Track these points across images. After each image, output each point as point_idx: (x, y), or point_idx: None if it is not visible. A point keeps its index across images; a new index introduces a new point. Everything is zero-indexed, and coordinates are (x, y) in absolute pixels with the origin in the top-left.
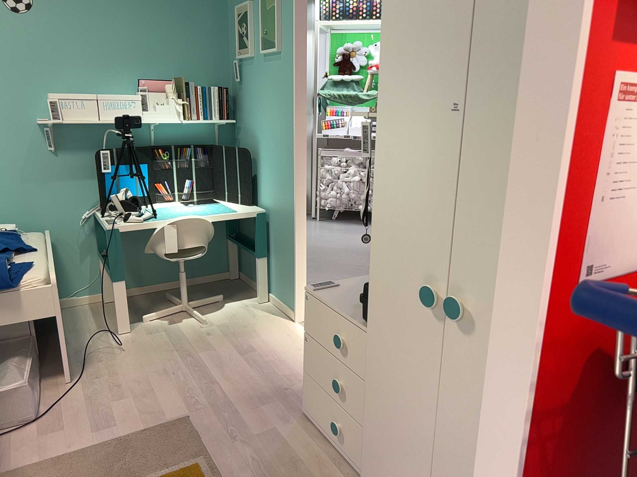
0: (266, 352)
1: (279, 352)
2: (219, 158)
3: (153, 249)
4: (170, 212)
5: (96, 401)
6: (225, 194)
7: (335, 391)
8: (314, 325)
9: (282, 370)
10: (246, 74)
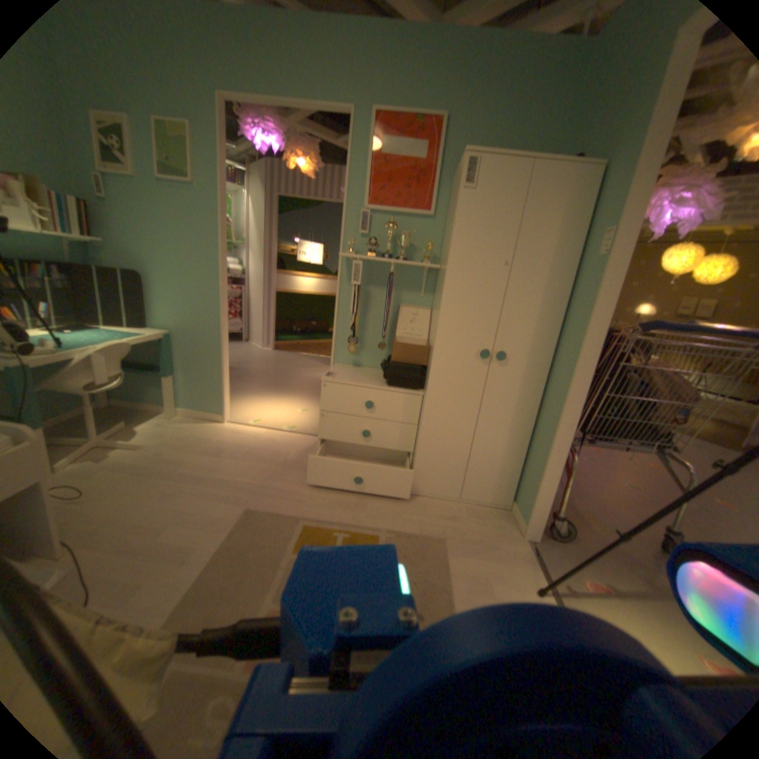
0: (234, 448)
1: (243, 445)
2: (85, 280)
3: (57, 386)
4: (63, 342)
5: (134, 548)
6: (100, 320)
7: (363, 437)
8: (334, 403)
9: (263, 454)
10: (116, 194)
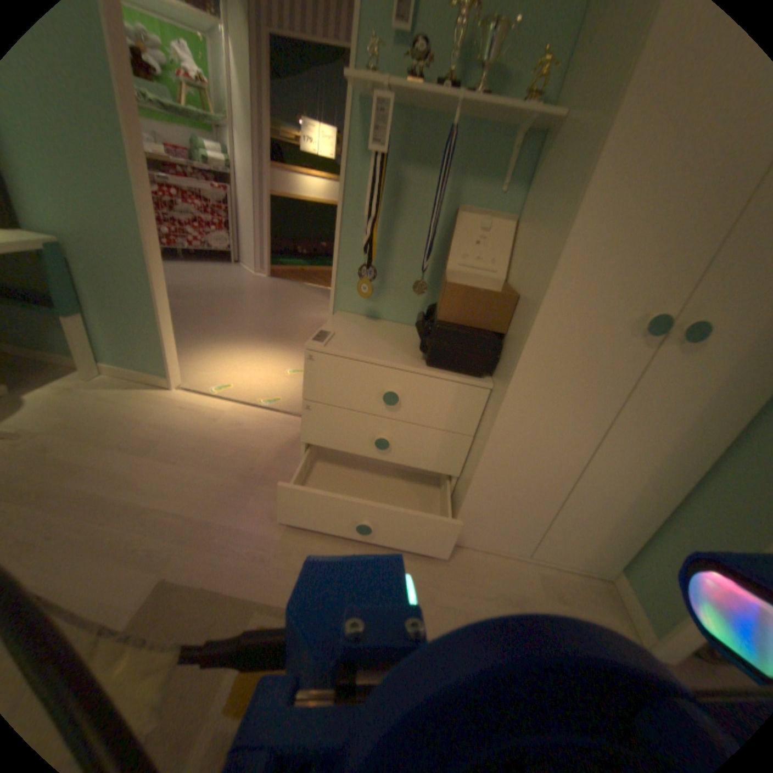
0: (175, 438)
1: (193, 432)
2: None
3: None
4: None
5: None
6: None
7: (377, 448)
8: (329, 389)
9: (220, 450)
10: None
